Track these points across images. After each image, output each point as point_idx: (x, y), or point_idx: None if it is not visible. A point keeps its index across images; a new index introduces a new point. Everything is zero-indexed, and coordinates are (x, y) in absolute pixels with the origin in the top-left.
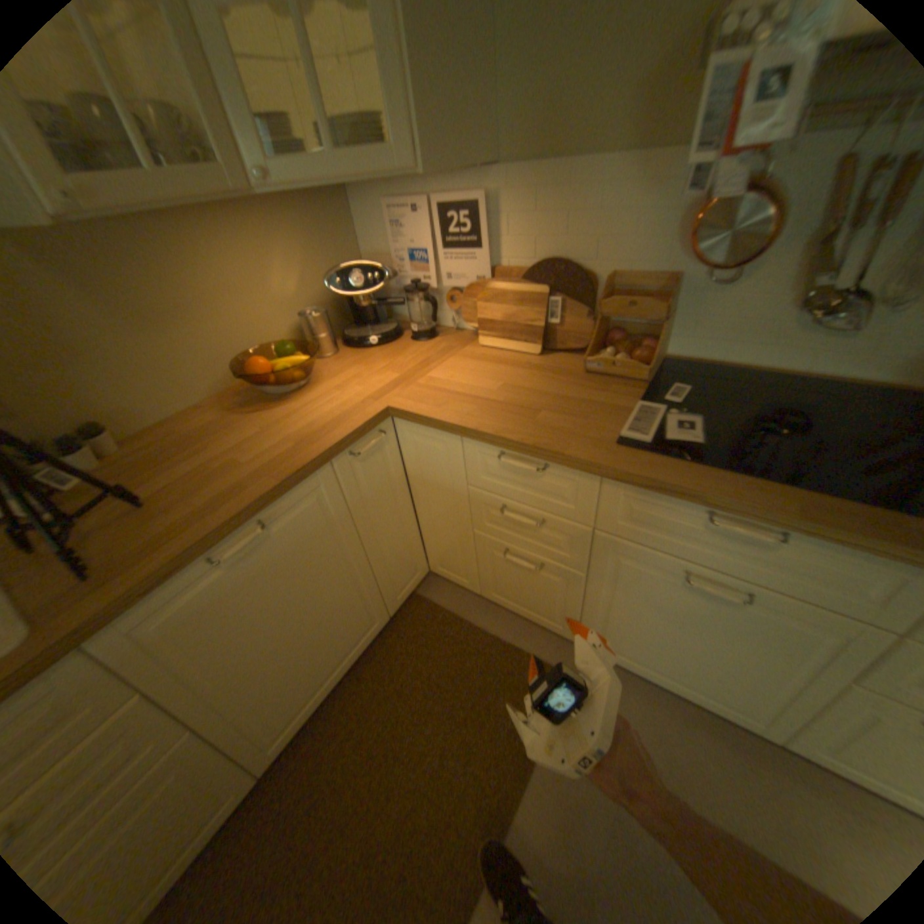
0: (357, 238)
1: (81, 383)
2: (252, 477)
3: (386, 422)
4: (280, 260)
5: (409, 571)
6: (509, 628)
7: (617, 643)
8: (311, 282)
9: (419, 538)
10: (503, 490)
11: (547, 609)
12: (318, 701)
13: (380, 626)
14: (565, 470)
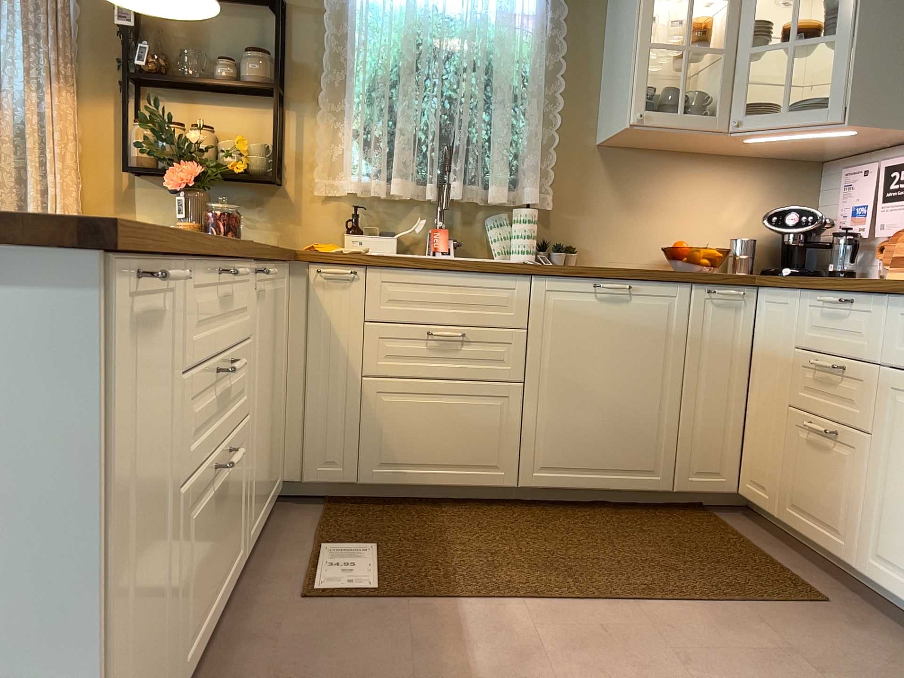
0: (819, 205)
1: (582, 224)
2: (639, 269)
3: (750, 286)
4: (738, 200)
5: (714, 460)
6: (791, 562)
7: (891, 547)
8: (757, 223)
9: (740, 435)
10: (820, 343)
11: (834, 514)
12: (581, 482)
13: (660, 484)
14: (864, 304)
